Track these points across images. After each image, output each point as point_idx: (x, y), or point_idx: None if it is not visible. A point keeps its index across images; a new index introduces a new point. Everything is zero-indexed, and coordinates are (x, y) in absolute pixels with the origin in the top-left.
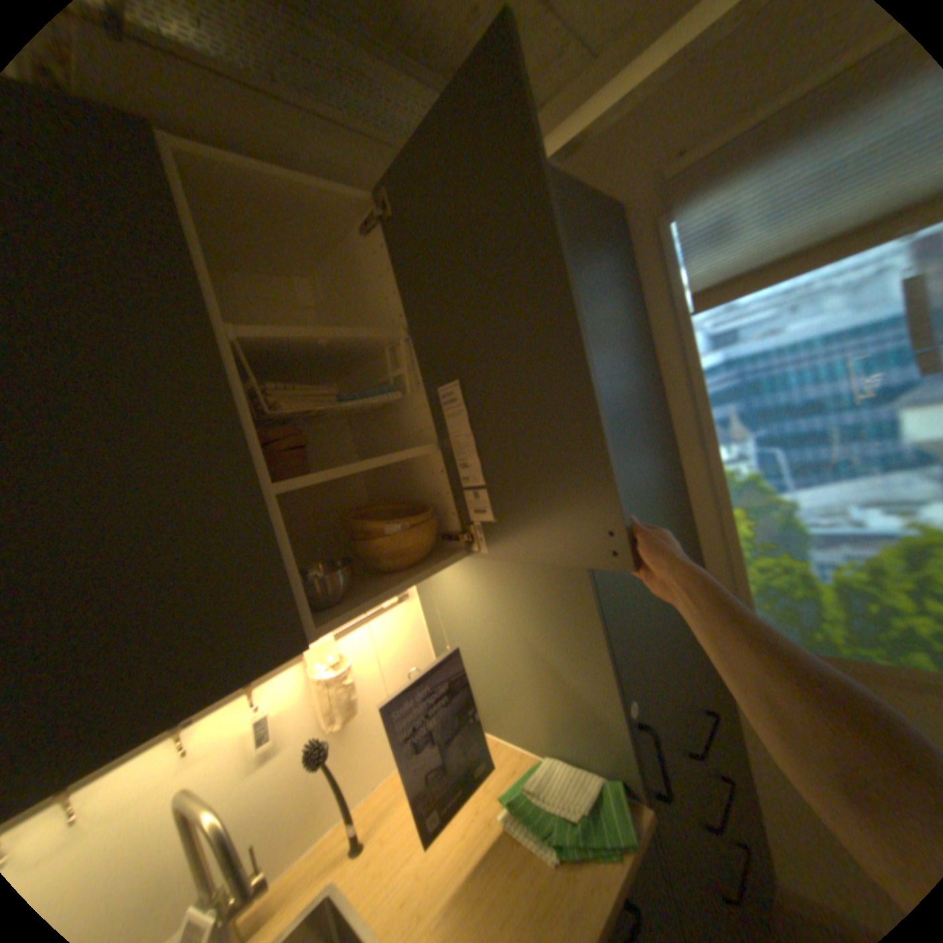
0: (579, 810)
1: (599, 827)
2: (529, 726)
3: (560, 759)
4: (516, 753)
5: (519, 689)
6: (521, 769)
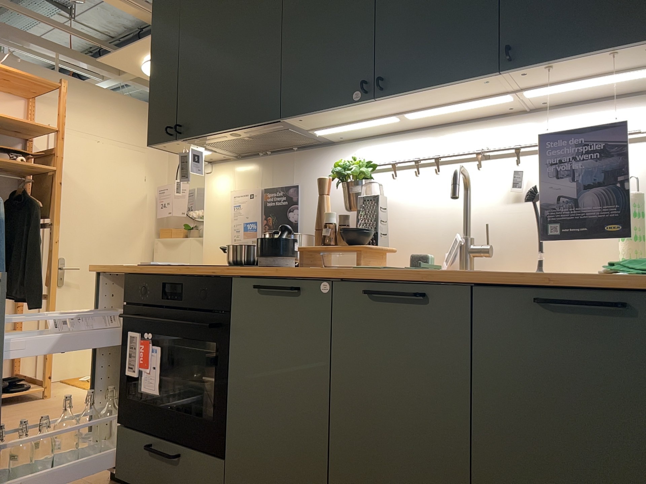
0: None
1: None
2: None
3: None
4: None
5: None
6: None
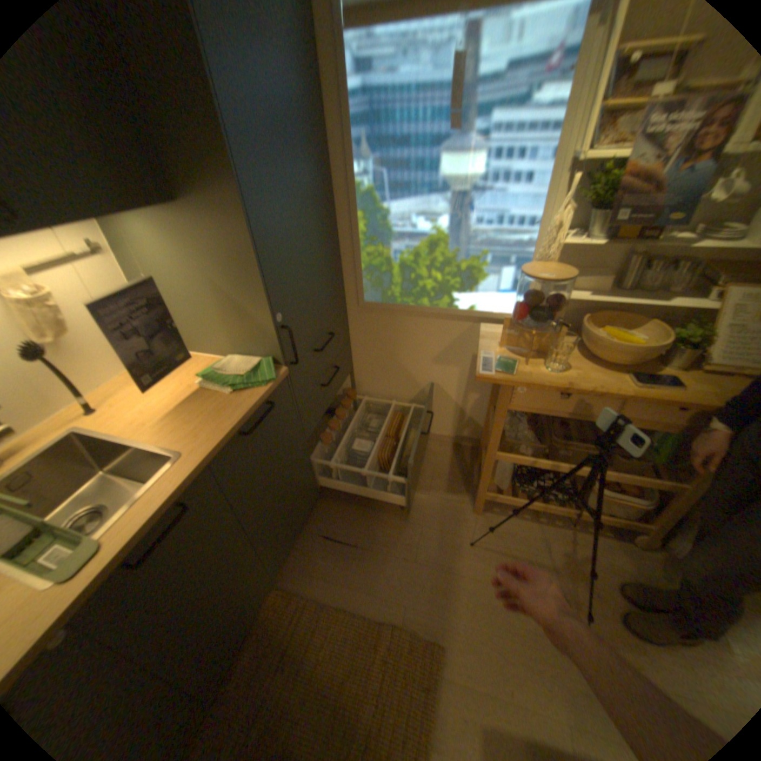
0: (246, 371)
1: (256, 376)
2: (217, 341)
3: (238, 355)
4: (210, 358)
5: (208, 318)
6: (213, 363)
